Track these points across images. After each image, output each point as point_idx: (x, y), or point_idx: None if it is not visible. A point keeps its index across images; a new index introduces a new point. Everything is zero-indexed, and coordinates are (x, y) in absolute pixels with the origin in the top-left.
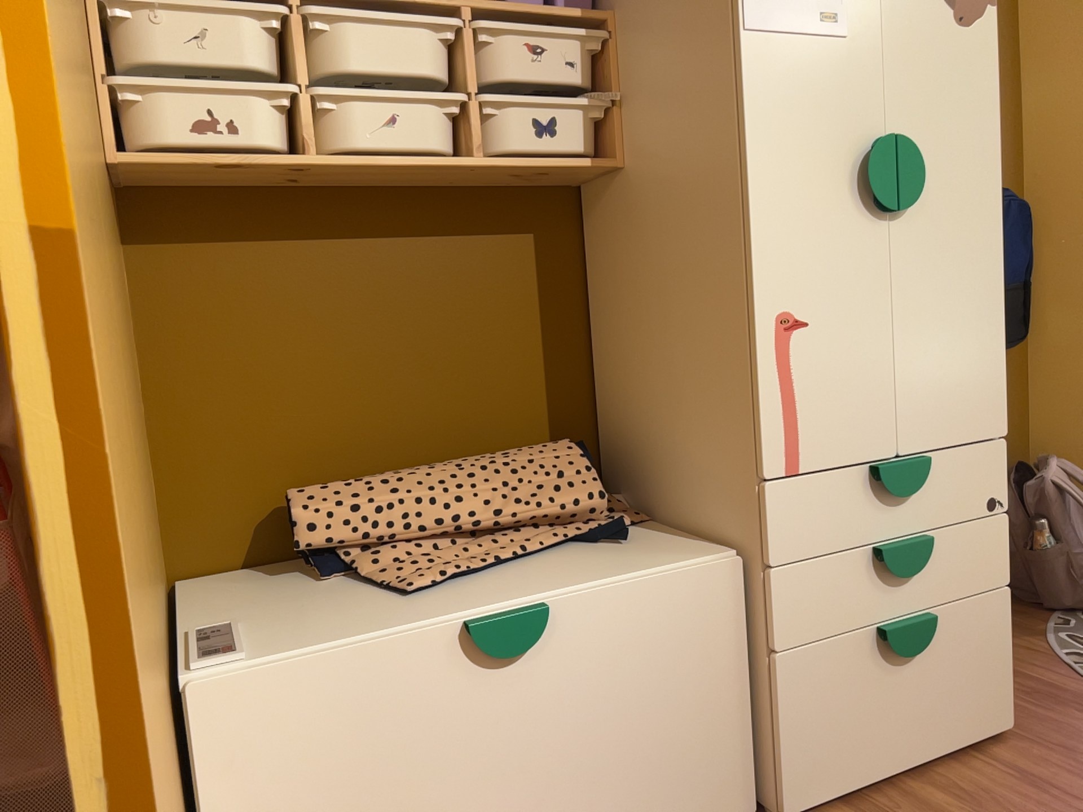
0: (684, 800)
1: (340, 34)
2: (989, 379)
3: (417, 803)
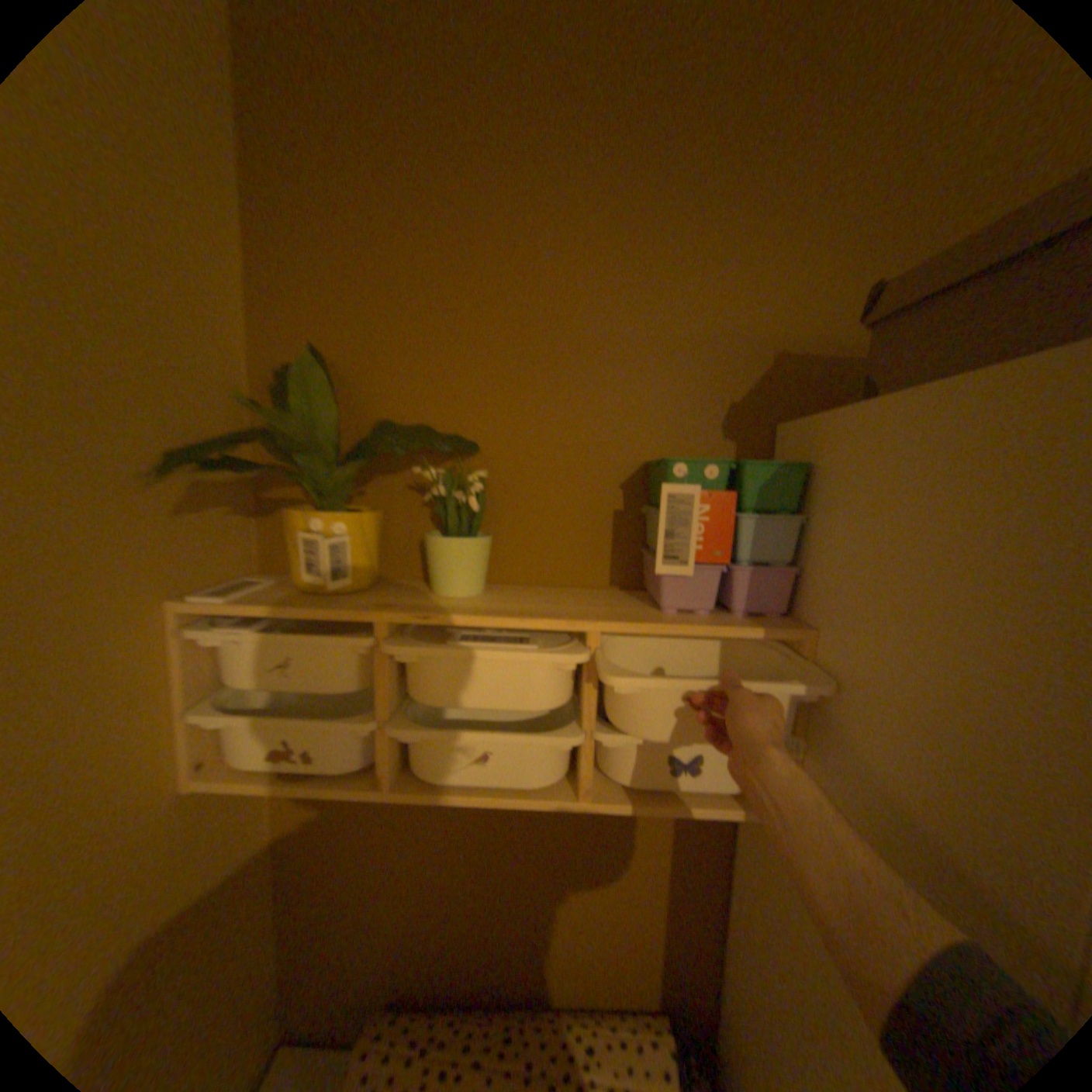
0: None
1: (432, 660)
2: None
3: None
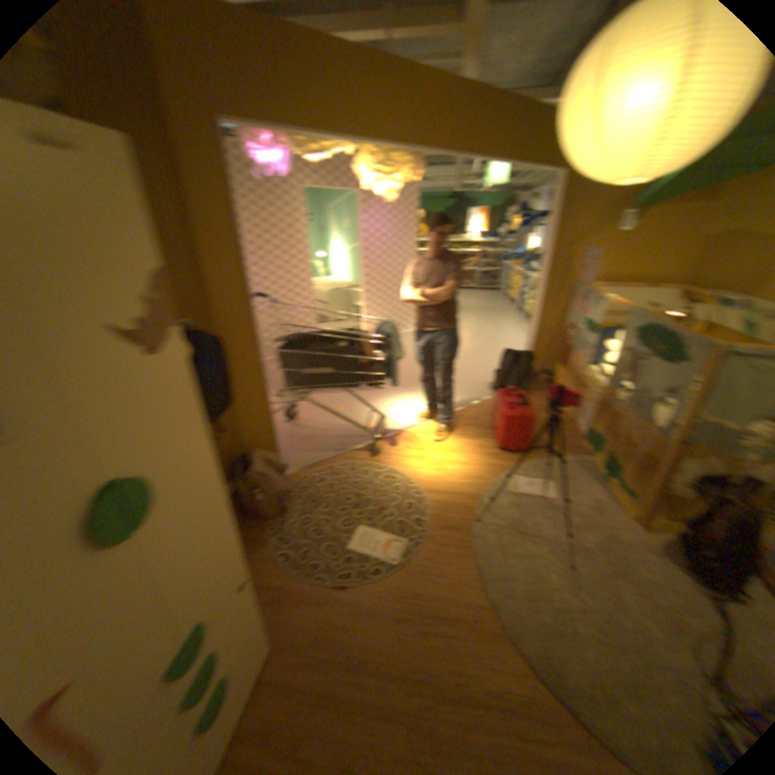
0: None
1: None
2: (229, 540)
3: None
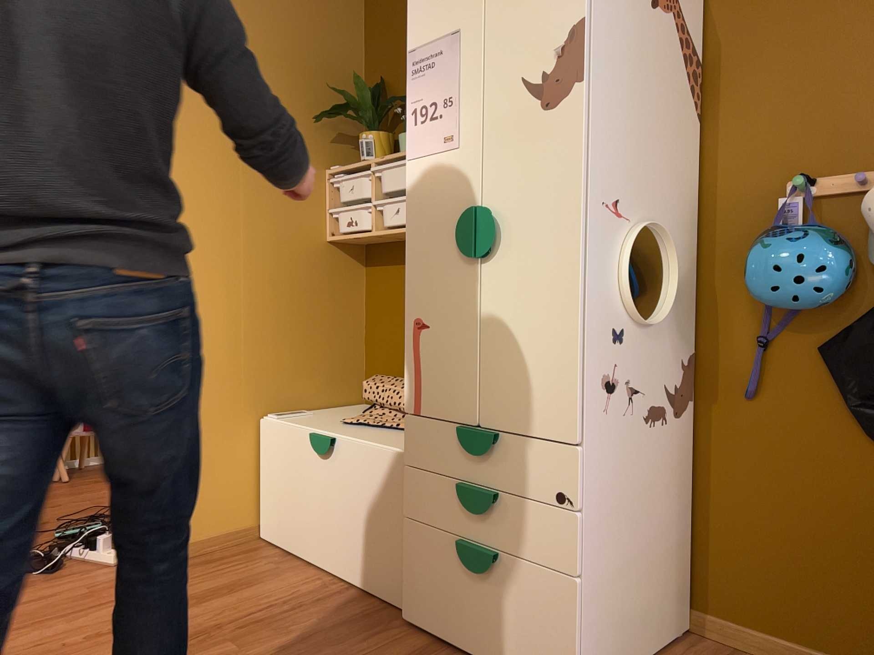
0: (377, 574)
1: (385, 175)
2: (560, 391)
3: (298, 496)
